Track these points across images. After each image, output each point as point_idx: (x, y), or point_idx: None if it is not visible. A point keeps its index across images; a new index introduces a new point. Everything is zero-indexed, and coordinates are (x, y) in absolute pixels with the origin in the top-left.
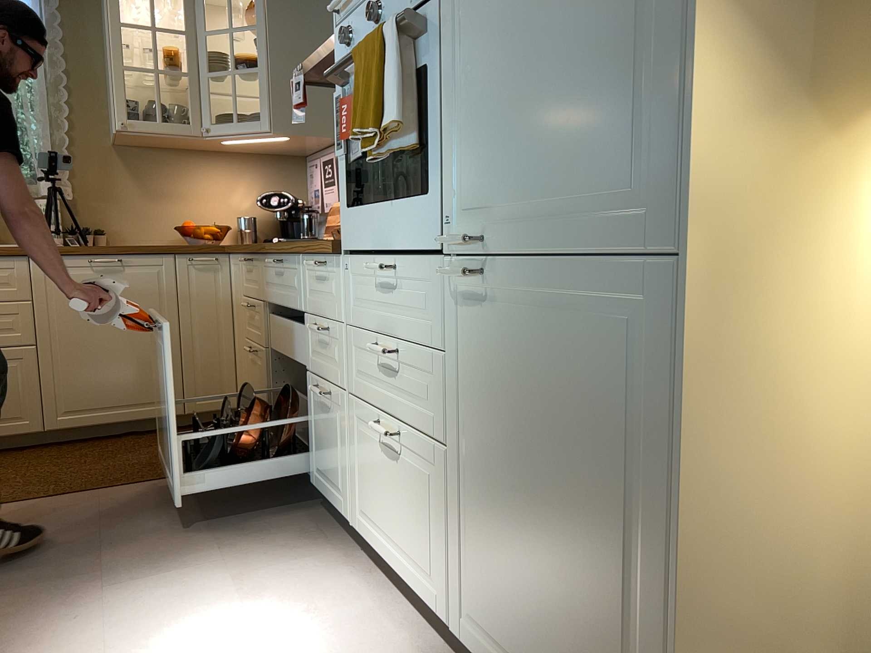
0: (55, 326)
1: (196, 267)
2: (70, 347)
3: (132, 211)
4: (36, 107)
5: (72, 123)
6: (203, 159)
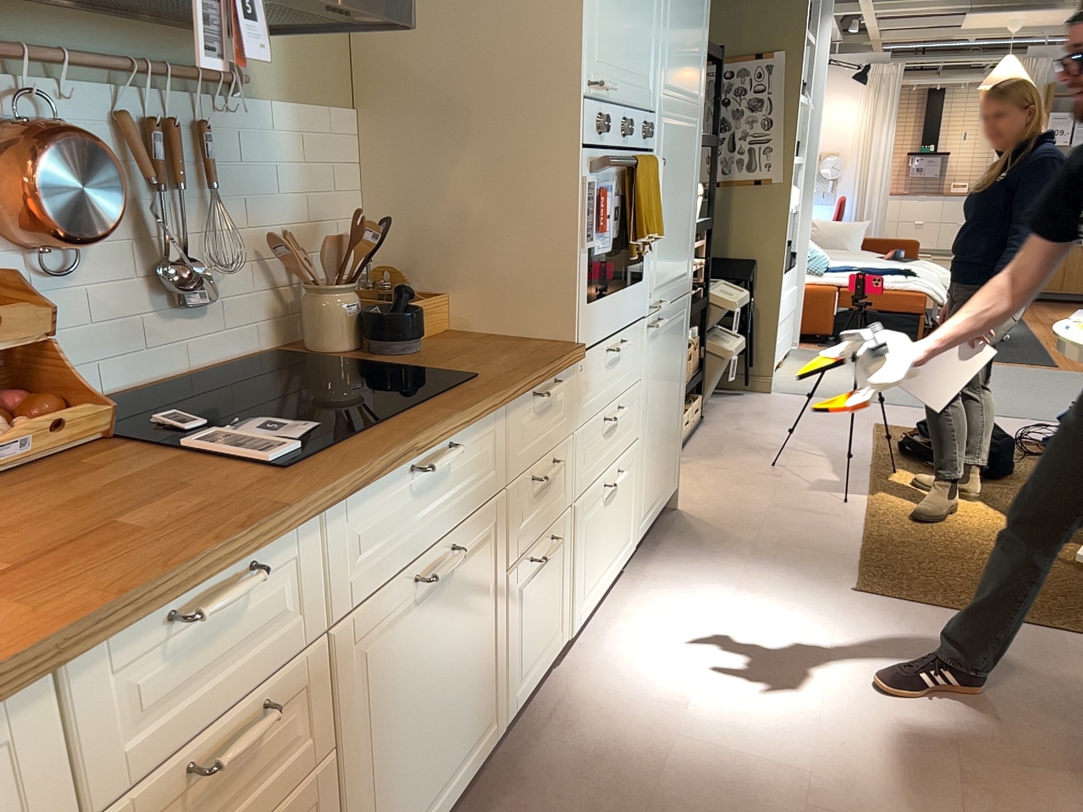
0: None
1: None
2: None
3: None
4: None
5: None
6: None
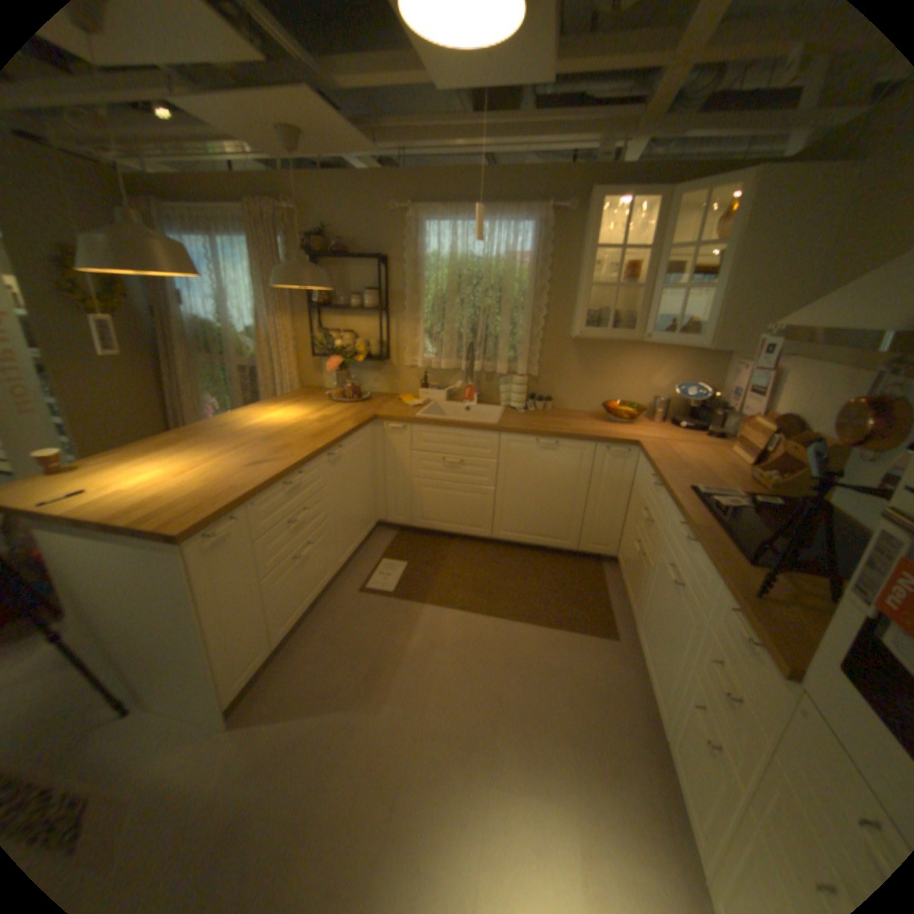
0: (508, 478)
1: (611, 454)
2: (515, 493)
3: (574, 385)
4: (524, 310)
5: (546, 319)
6: (638, 346)
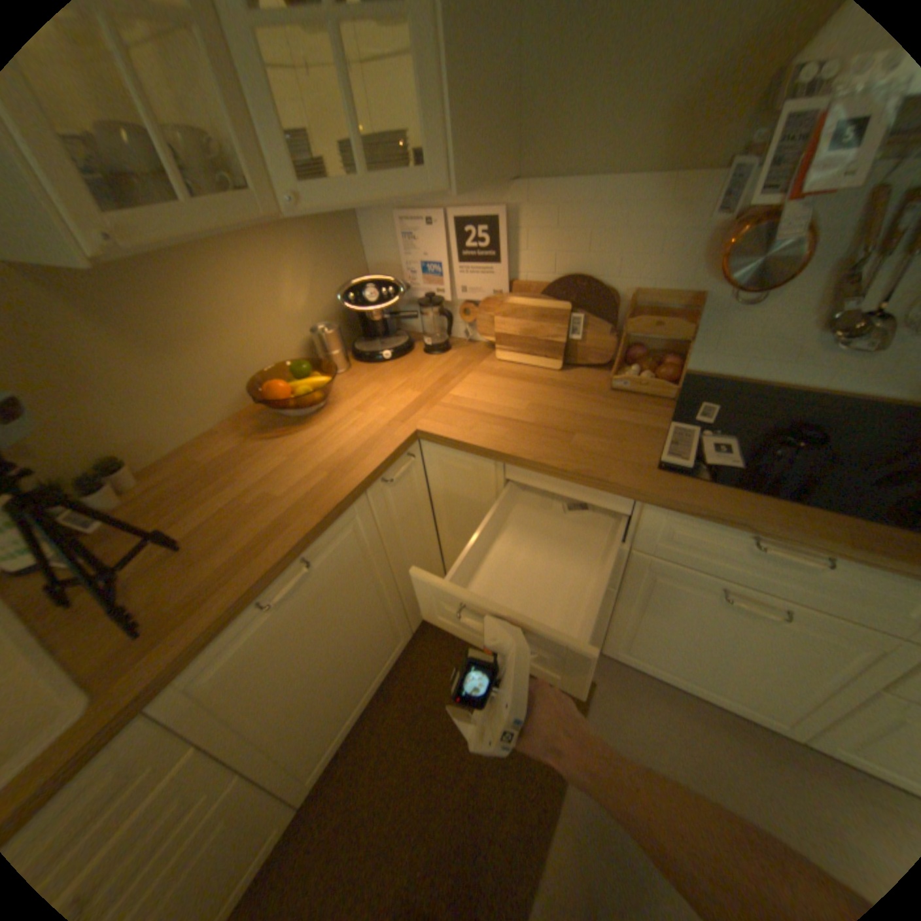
0: (252, 728)
1: (391, 484)
2: (286, 721)
3: (138, 394)
4: None
5: None
6: (213, 239)
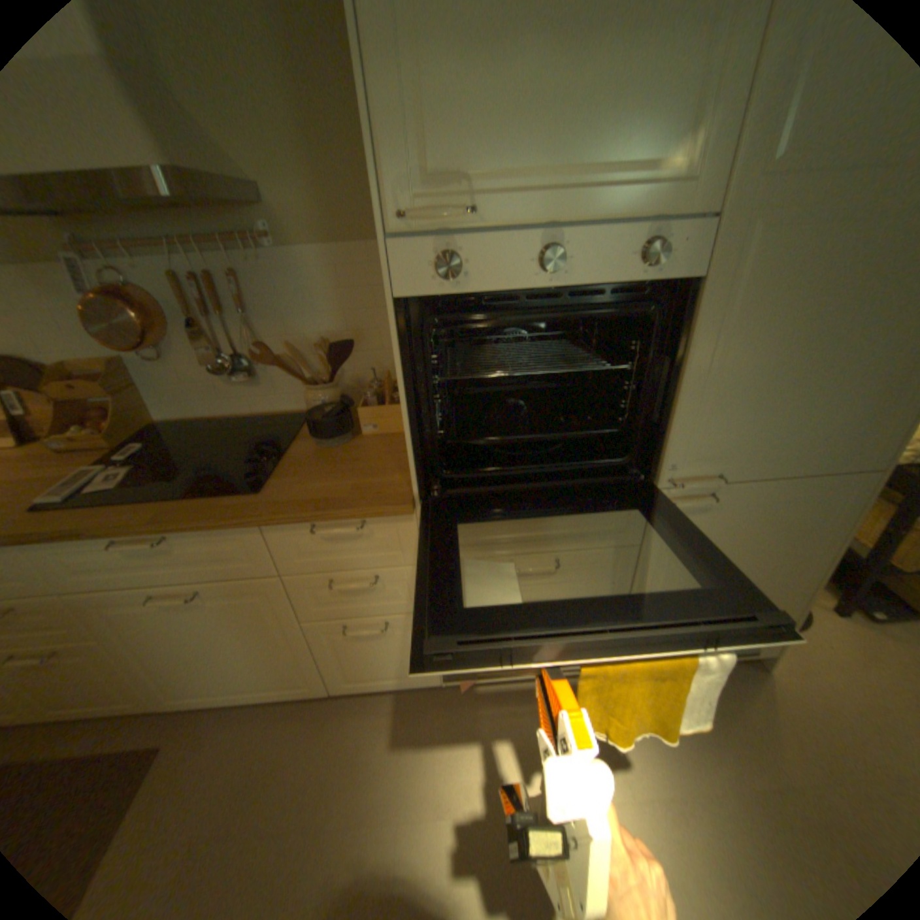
0: None
1: None
2: None
3: None
4: None
5: None
6: None
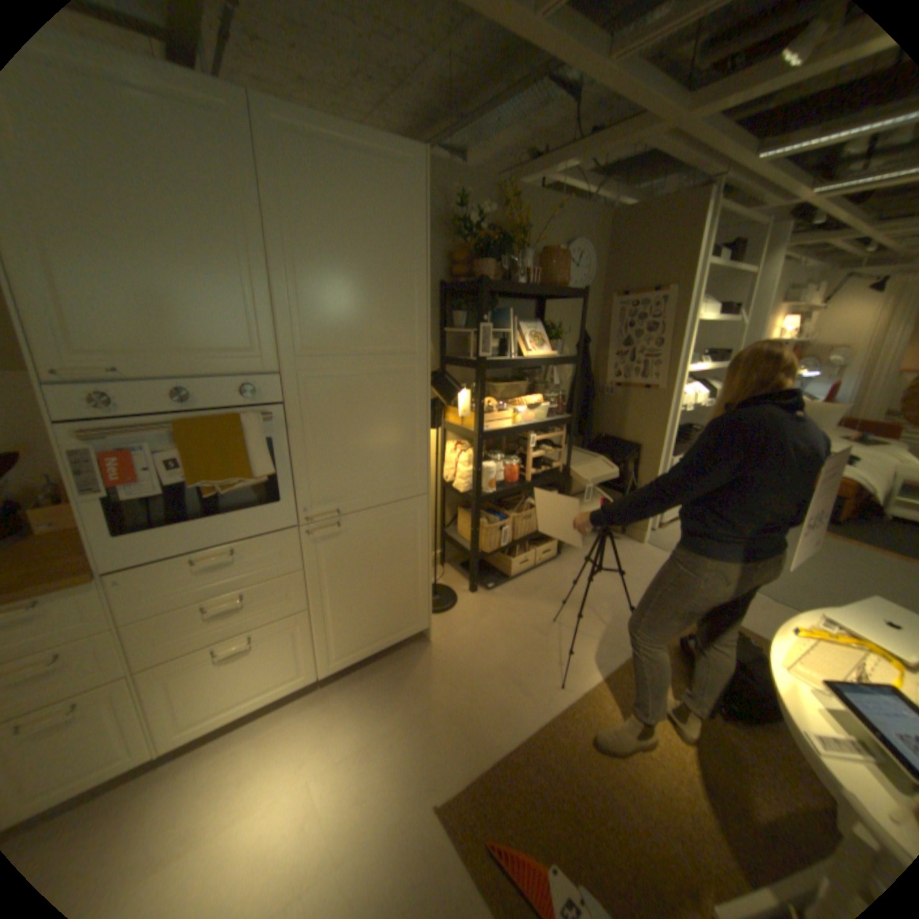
0: None
1: None
2: None
3: None
4: None
5: None
6: None
